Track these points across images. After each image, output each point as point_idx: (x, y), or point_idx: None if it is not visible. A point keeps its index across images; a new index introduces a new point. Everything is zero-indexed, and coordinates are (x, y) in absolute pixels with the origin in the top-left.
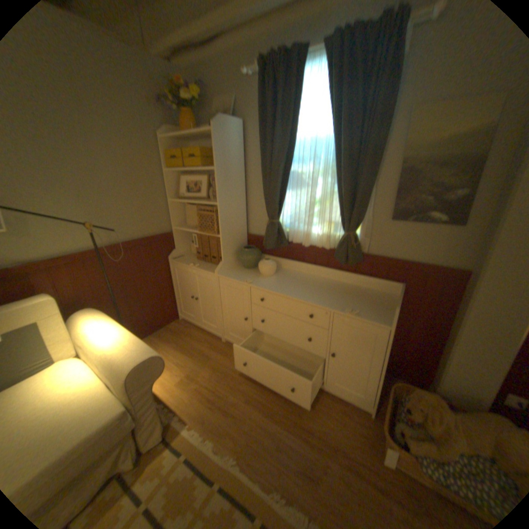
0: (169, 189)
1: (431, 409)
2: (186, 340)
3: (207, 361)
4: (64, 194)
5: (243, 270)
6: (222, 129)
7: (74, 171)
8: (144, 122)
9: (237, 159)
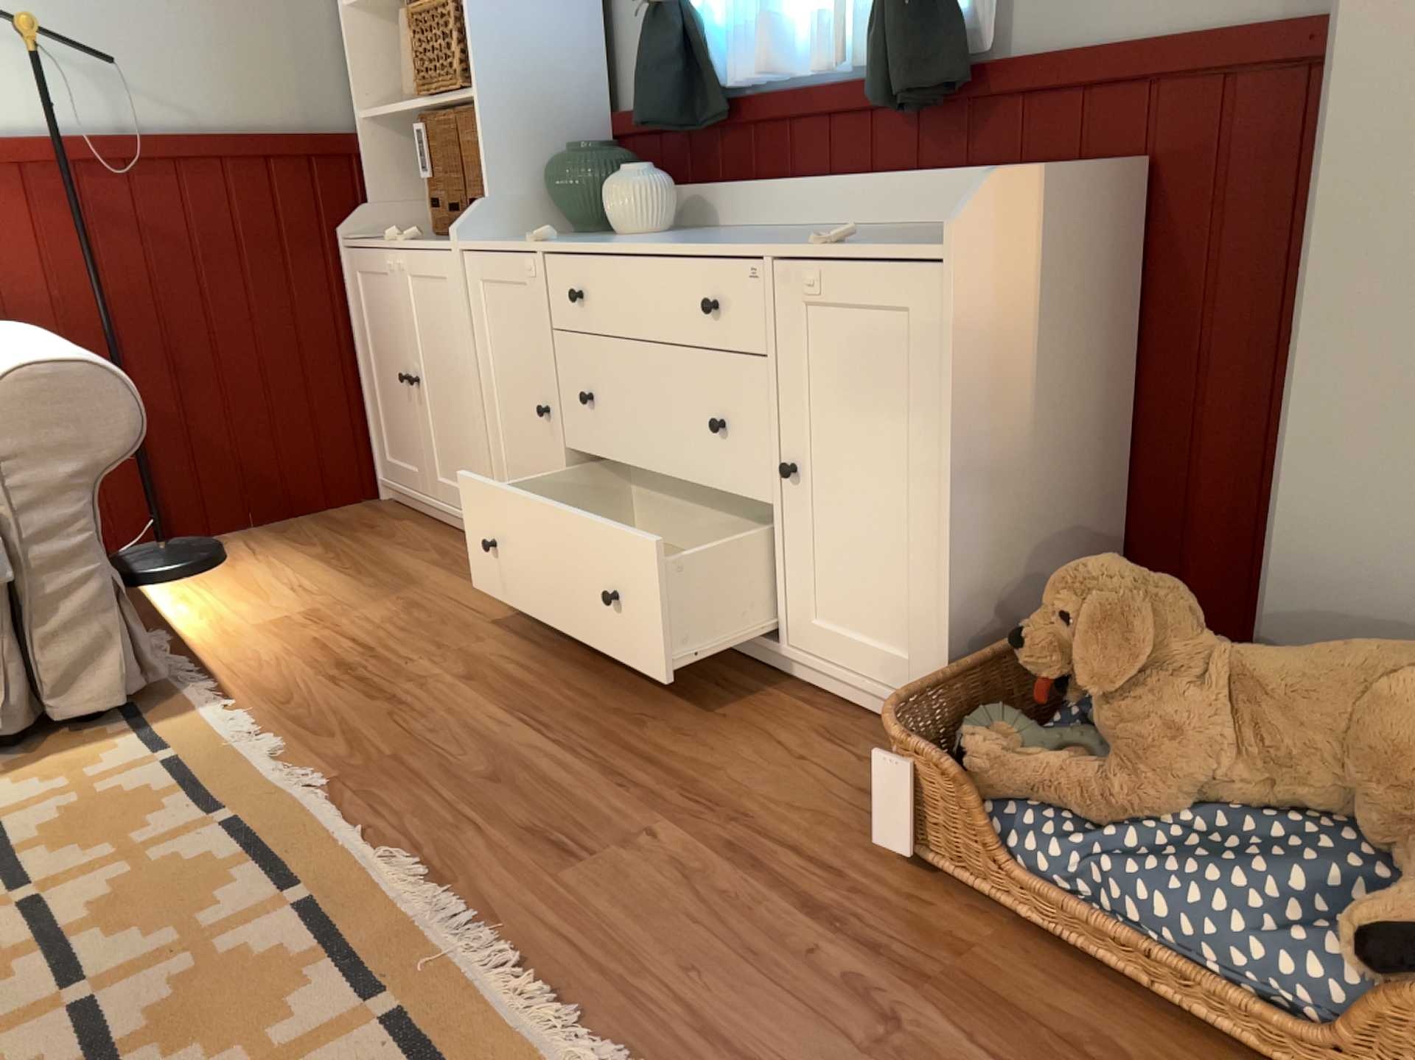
0: None
1: (1096, 607)
2: (369, 542)
3: (404, 589)
4: None
5: (561, 237)
6: None
7: None
8: None
9: None
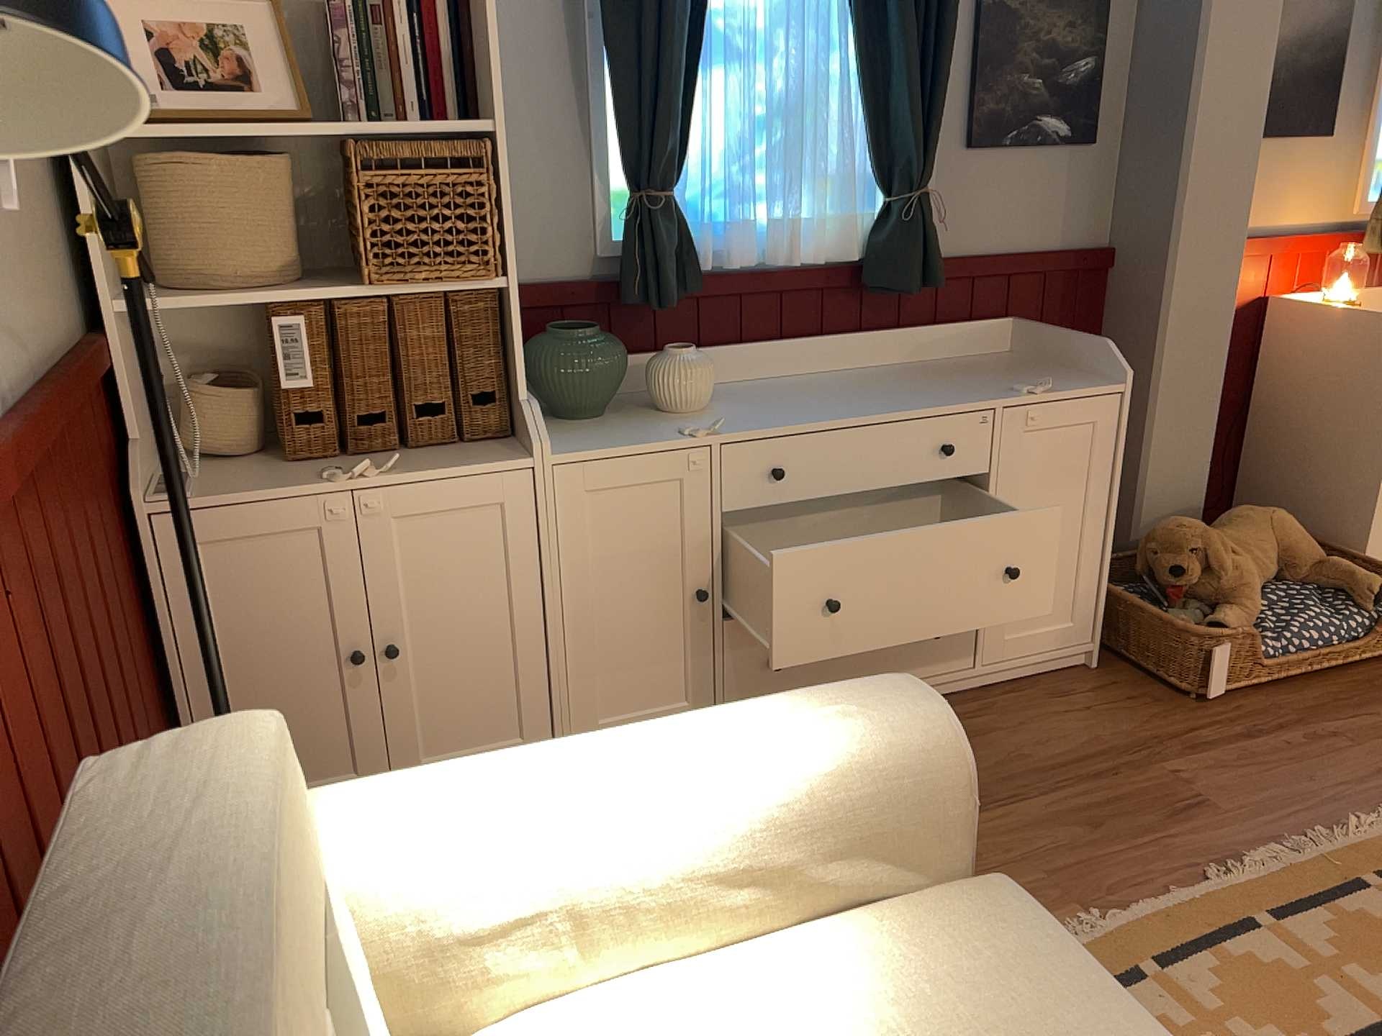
0: None
1: (1204, 542)
2: None
3: None
4: None
5: (586, 425)
6: None
7: None
8: None
9: None
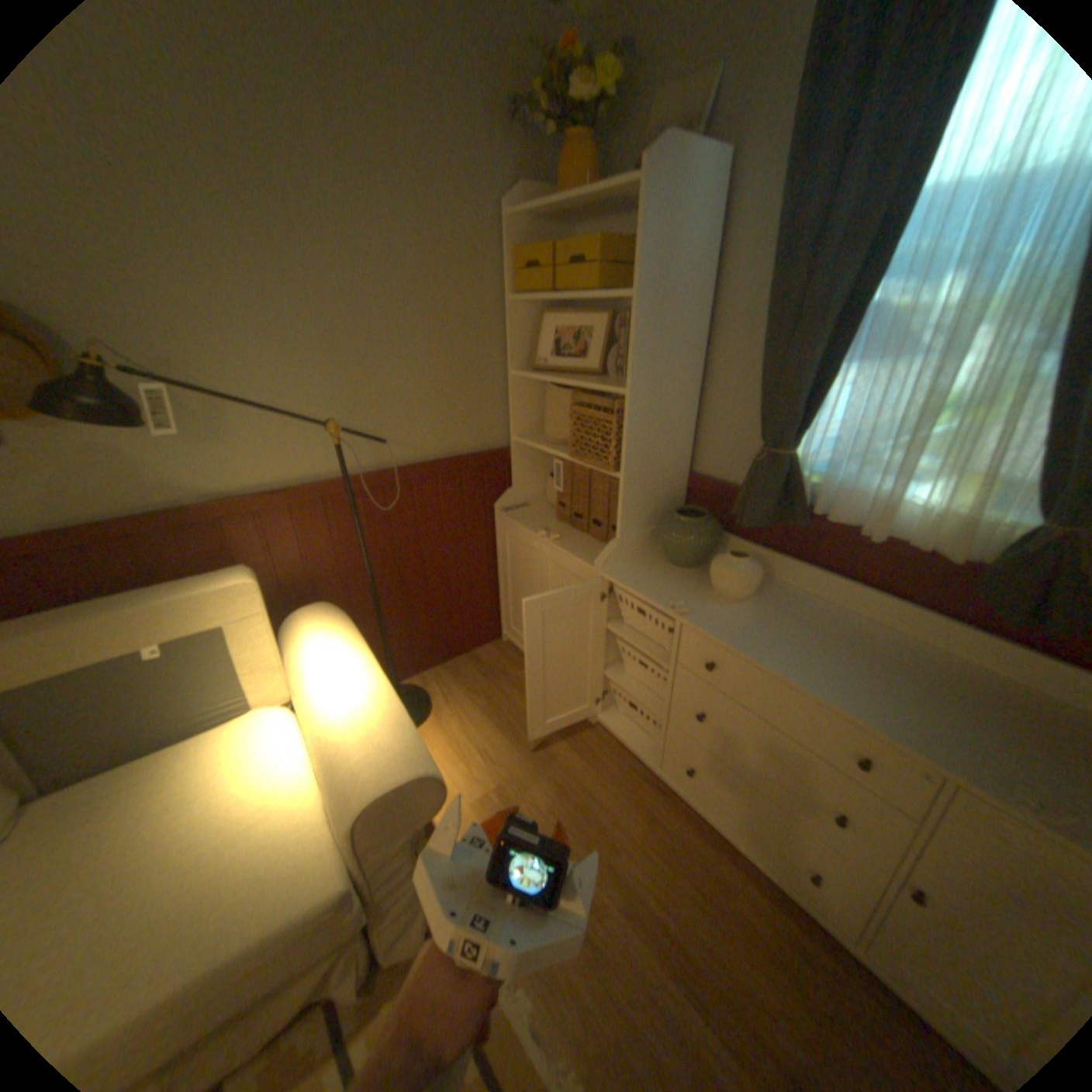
0: (513, 344)
1: None
2: (510, 694)
3: (549, 764)
4: (294, 352)
5: (667, 568)
6: (673, 175)
7: (317, 300)
8: (476, 173)
9: (697, 265)
